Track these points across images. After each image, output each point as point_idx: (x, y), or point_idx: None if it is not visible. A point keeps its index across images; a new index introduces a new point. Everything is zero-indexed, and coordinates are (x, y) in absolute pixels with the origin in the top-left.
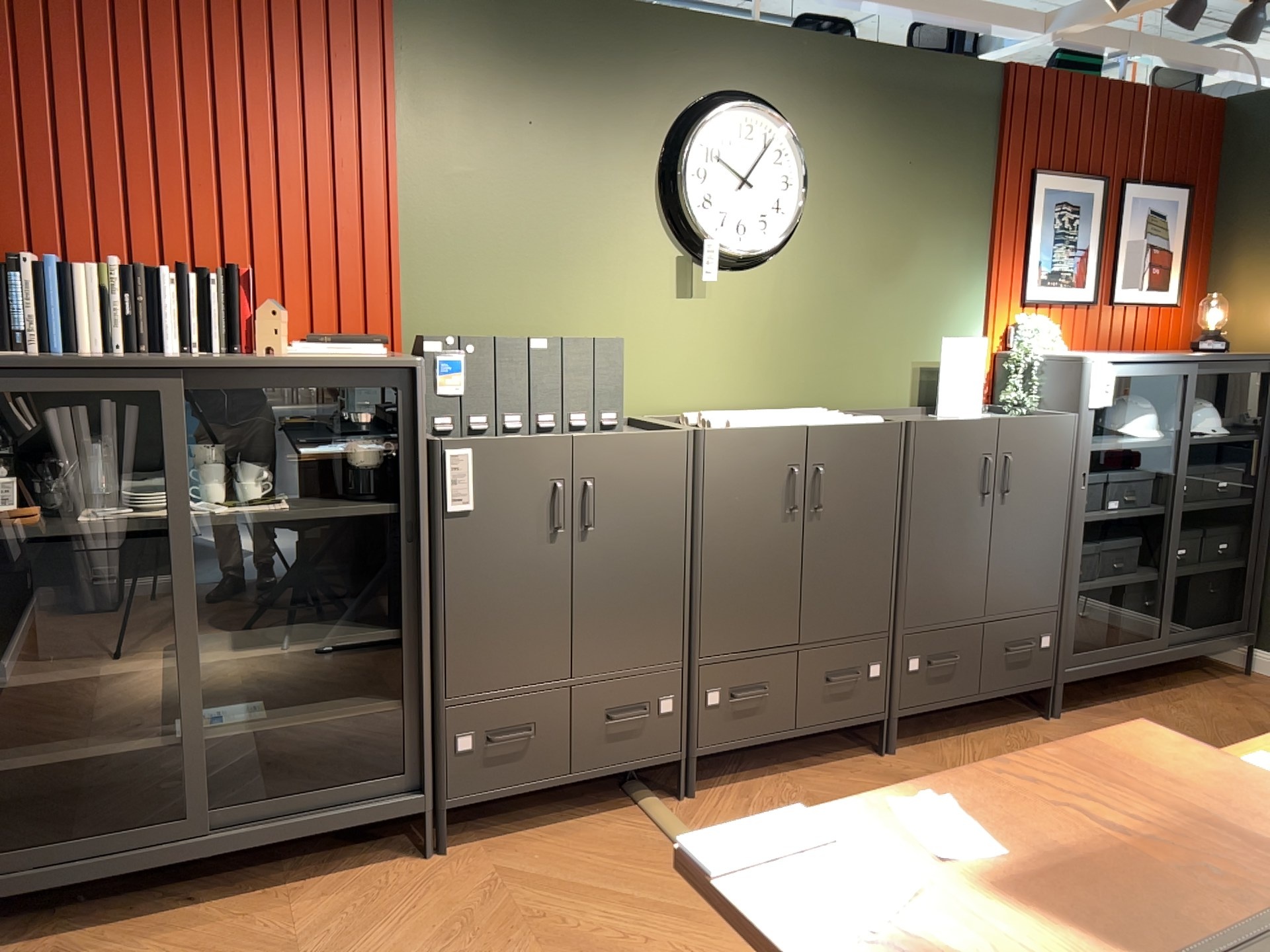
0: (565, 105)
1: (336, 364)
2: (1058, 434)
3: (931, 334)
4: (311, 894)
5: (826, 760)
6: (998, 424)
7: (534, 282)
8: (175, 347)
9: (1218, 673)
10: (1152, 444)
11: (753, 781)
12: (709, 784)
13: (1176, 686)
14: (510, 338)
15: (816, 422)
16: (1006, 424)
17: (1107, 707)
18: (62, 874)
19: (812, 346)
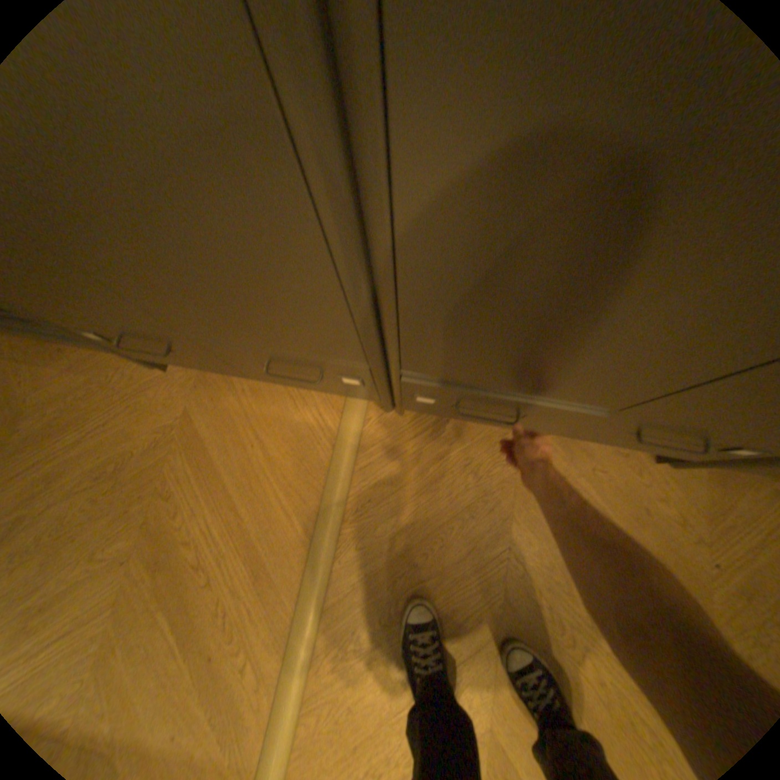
0: None
1: None
2: None
3: None
4: (63, 365)
5: None
6: None
7: None
8: None
9: None
10: None
11: None
12: None
13: None
14: None
15: None
16: None
17: None
18: None
19: None
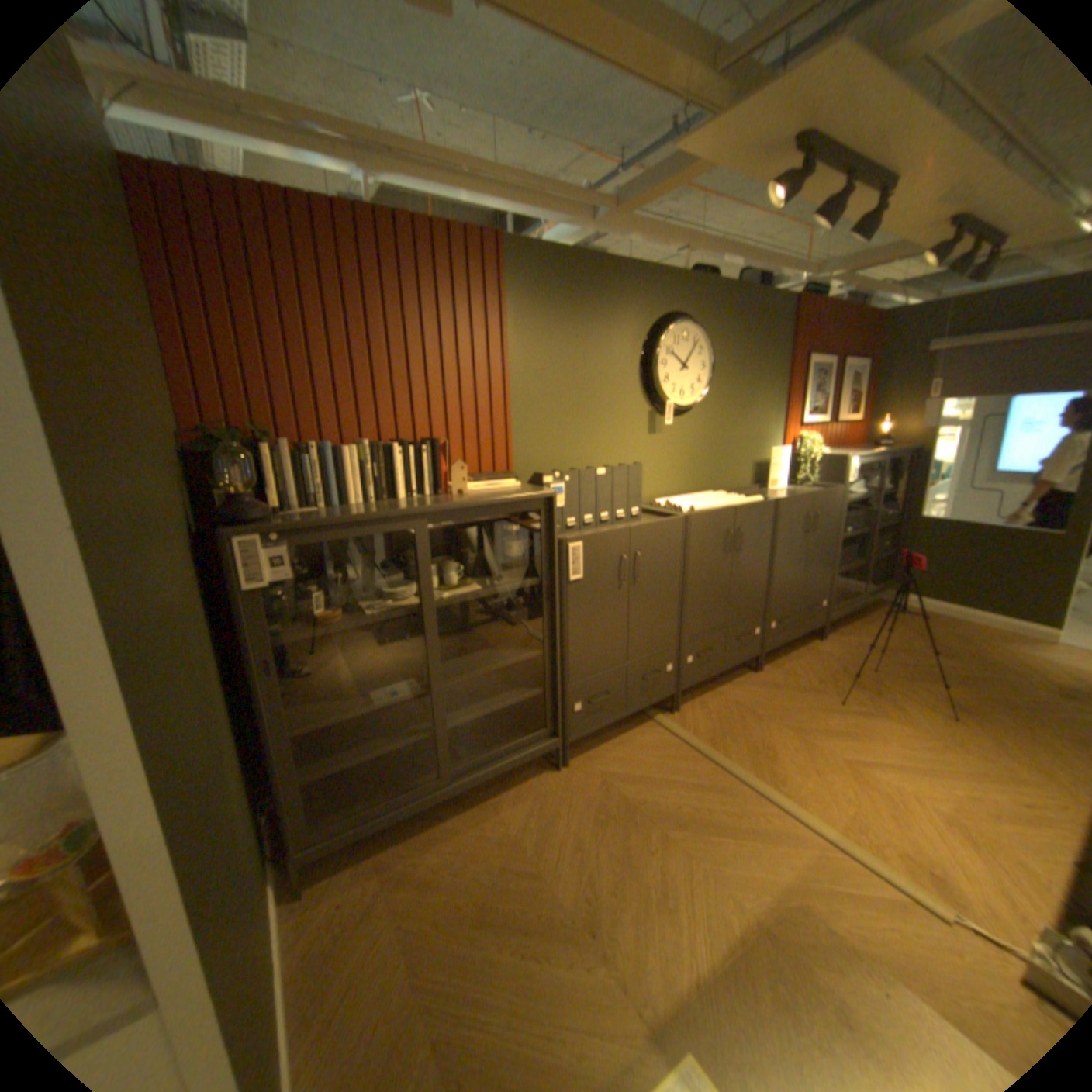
0: (594, 323)
1: (513, 500)
2: (836, 498)
3: (761, 445)
4: (508, 806)
5: (731, 679)
6: (813, 495)
7: (579, 432)
8: (403, 494)
9: (881, 606)
10: (868, 497)
11: (702, 697)
12: (682, 702)
13: (867, 615)
14: (587, 471)
15: (733, 504)
16: (816, 495)
17: (844, 631)
18: (376, 827)
19: (709, 457)
